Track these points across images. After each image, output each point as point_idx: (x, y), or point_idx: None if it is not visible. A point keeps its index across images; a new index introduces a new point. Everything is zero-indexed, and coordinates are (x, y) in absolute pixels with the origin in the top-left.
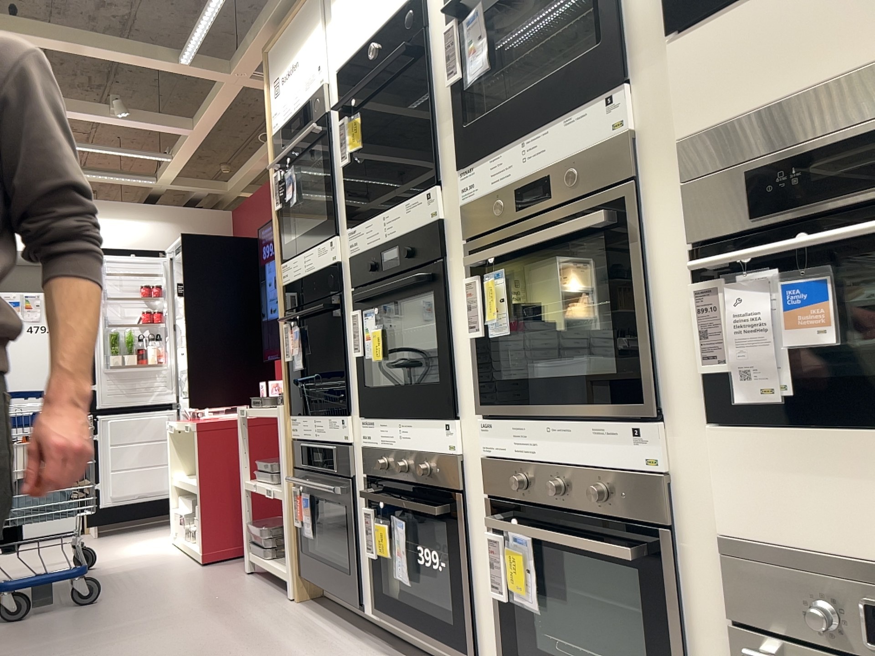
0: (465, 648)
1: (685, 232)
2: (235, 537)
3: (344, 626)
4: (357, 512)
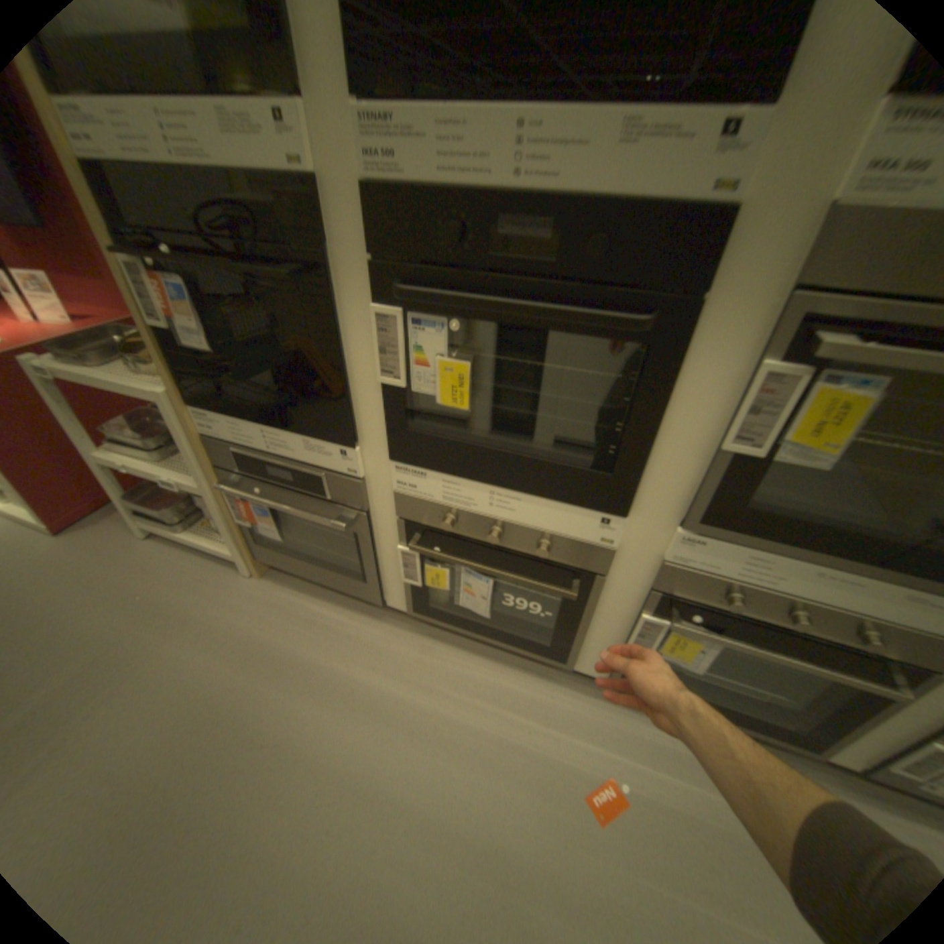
0: (560, 658)
1: None
2: (85, 494)
3: (346, 604)
4: (377, 539)
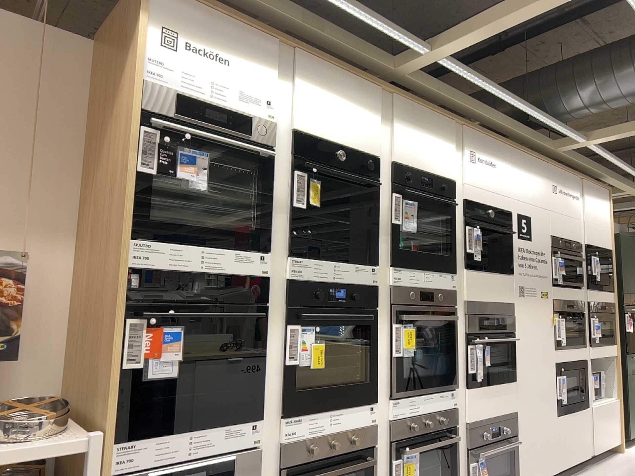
0: None
1: (462, 326)
2: None
3: None
4: None
